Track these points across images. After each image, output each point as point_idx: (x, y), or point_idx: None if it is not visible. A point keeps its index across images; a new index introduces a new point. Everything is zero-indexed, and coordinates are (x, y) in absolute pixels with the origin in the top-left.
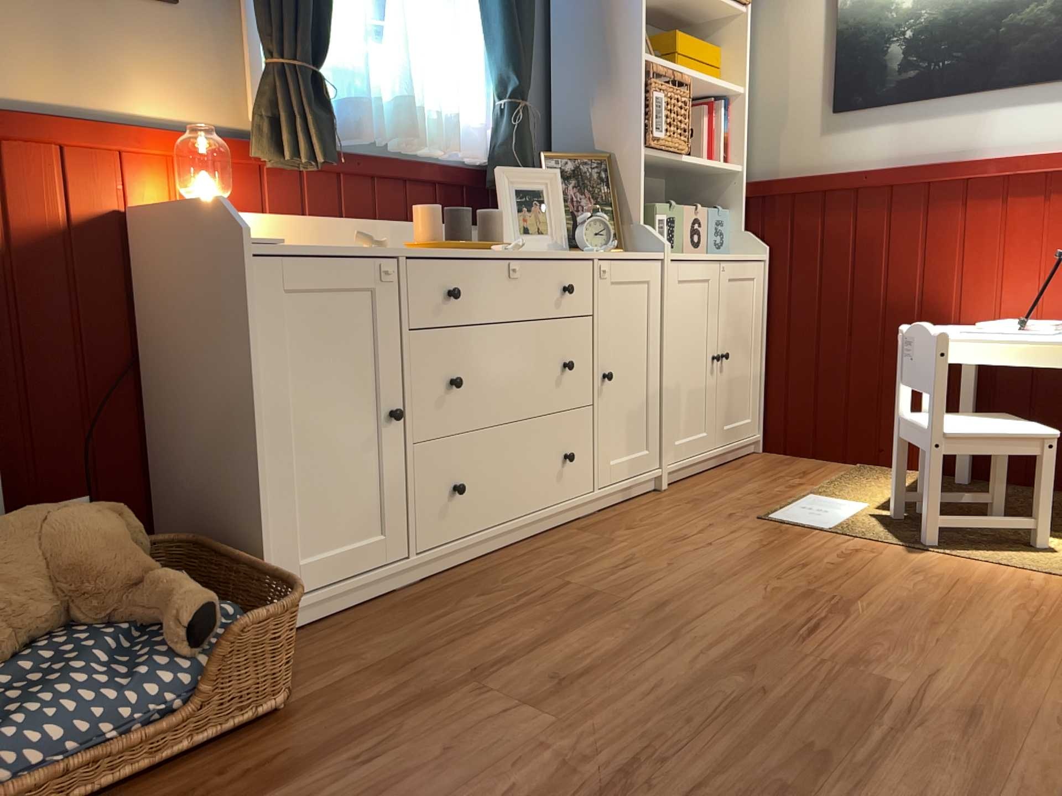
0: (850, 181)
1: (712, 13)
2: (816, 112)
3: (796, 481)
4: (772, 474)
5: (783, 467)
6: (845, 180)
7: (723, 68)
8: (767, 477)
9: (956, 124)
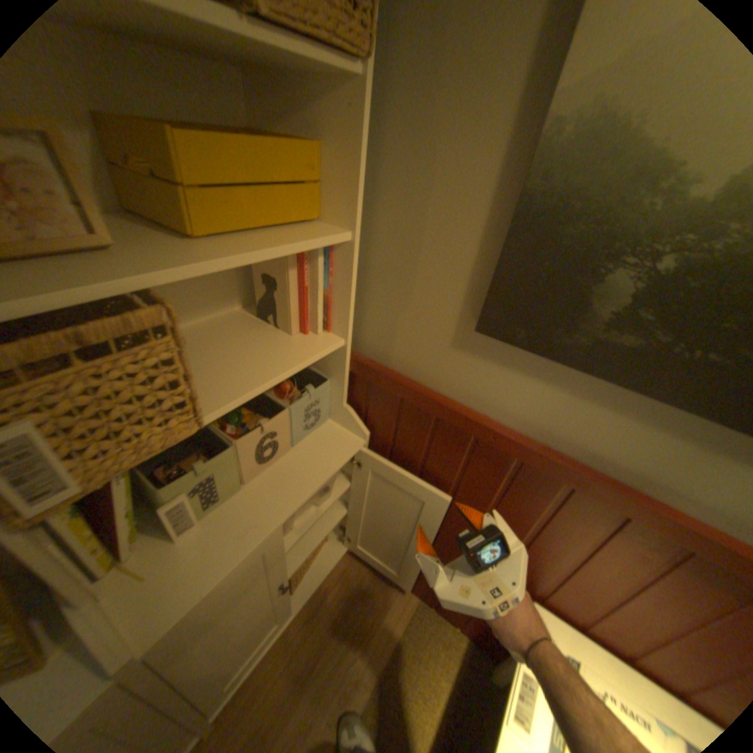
0: (476, 429)
1: (296, 62)
2: (455, 311)
3: (355, 673)
4: (341, 639)
5: (357, 613)
6: (470, 426)
7: (326, 180)
8: (333, 653)
9: (667, 444)
